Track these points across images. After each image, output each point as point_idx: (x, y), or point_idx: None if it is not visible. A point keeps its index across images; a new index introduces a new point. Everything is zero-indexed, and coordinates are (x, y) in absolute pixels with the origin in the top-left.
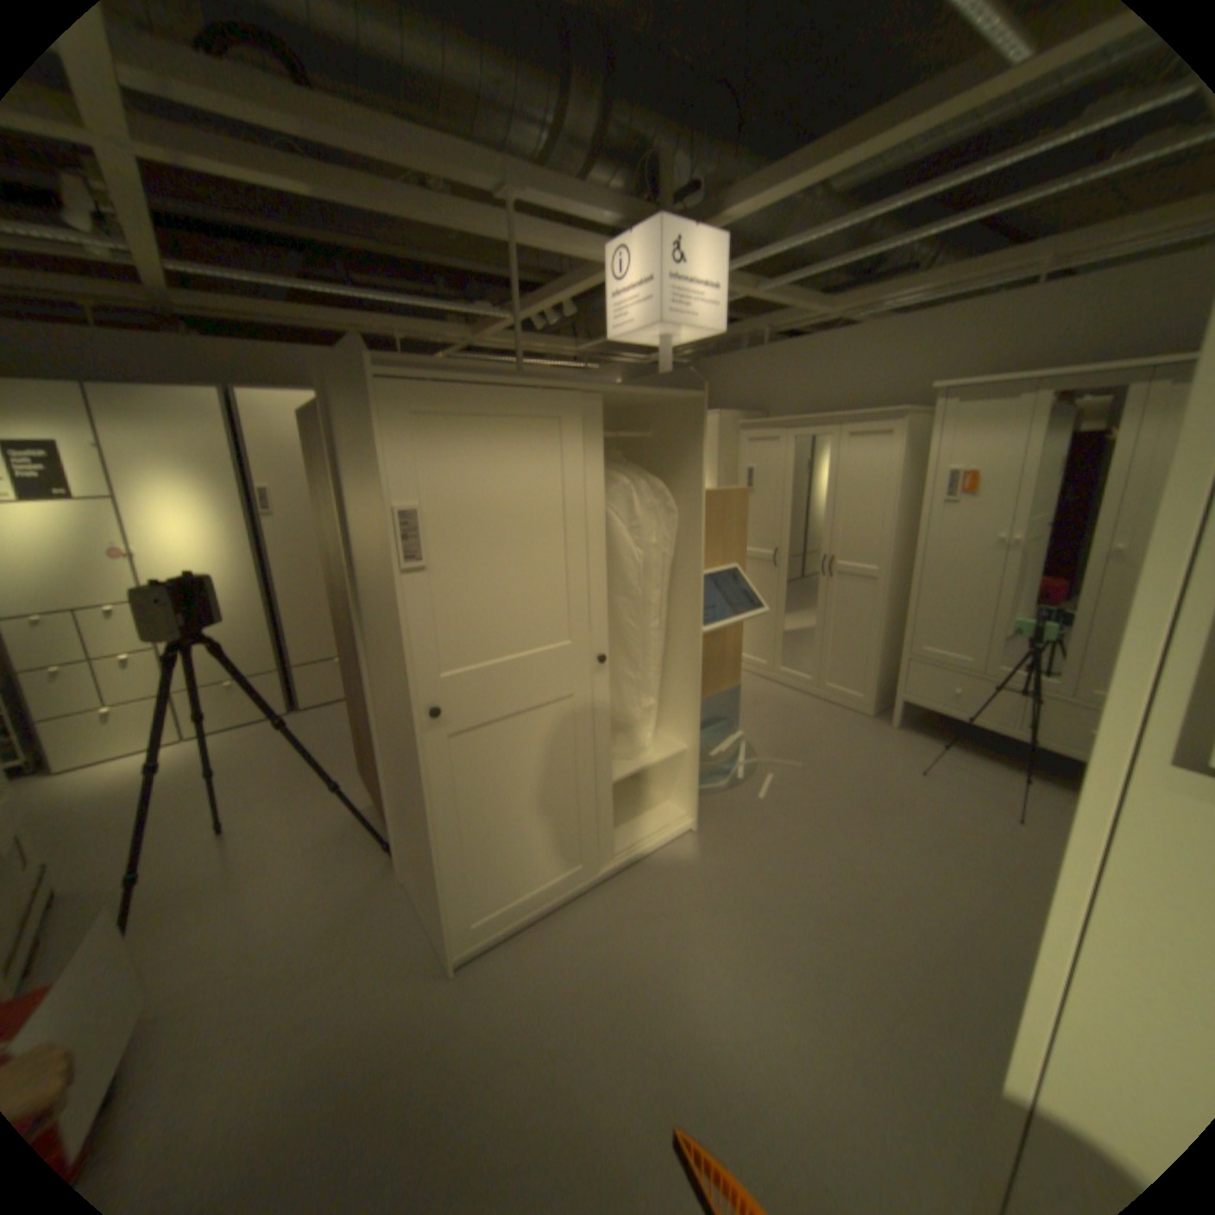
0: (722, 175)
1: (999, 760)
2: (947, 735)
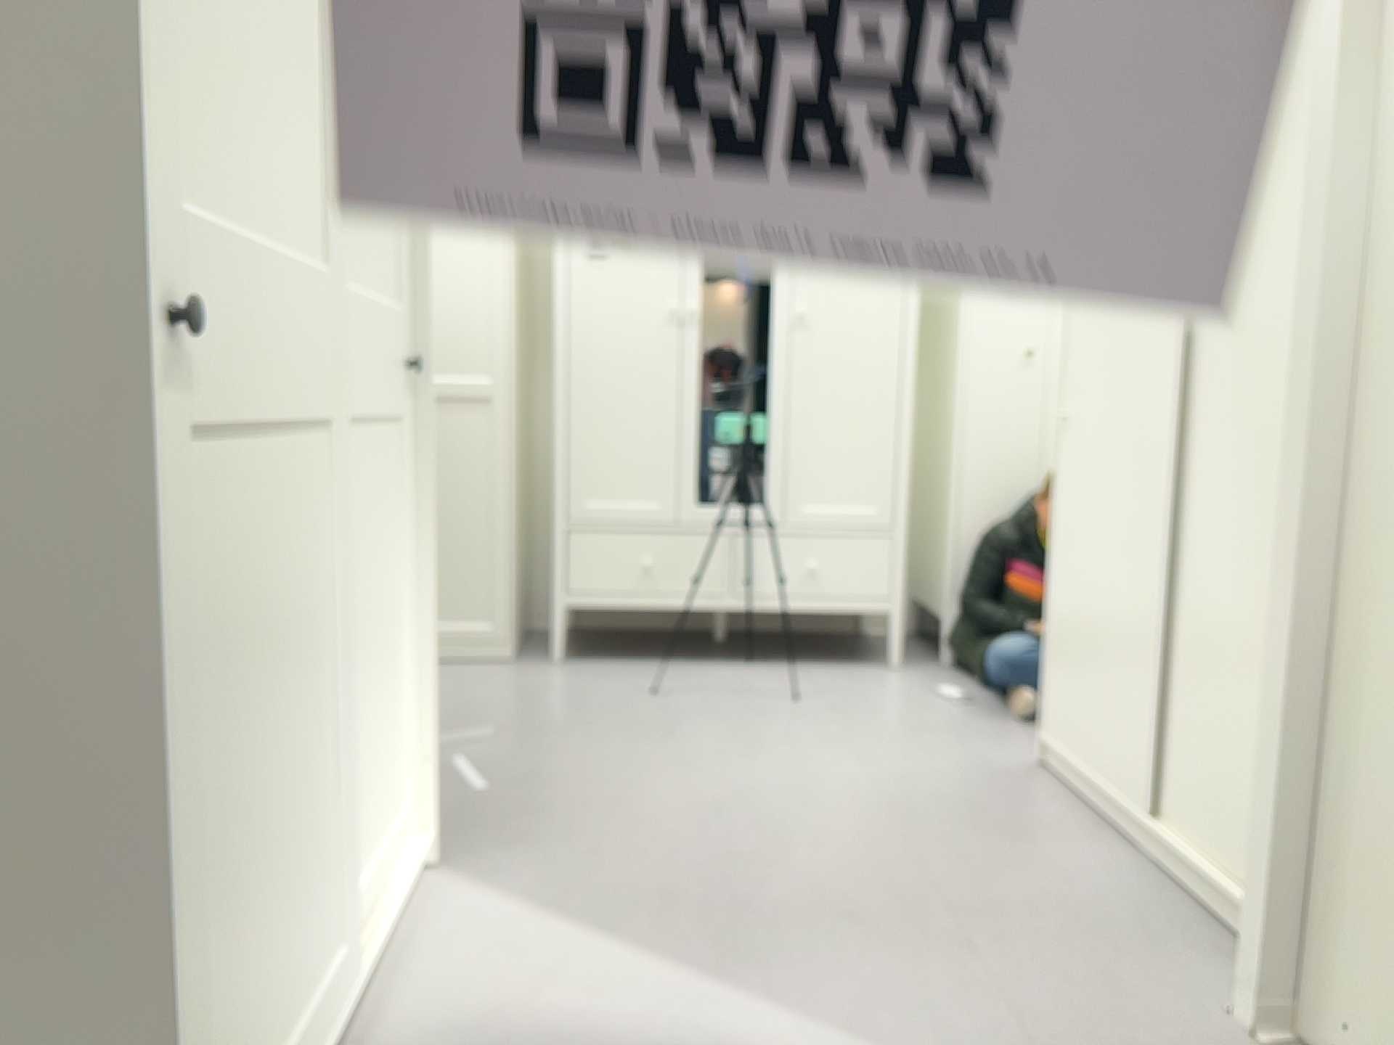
0: None
1: (706, 660)
2: (625, 653)
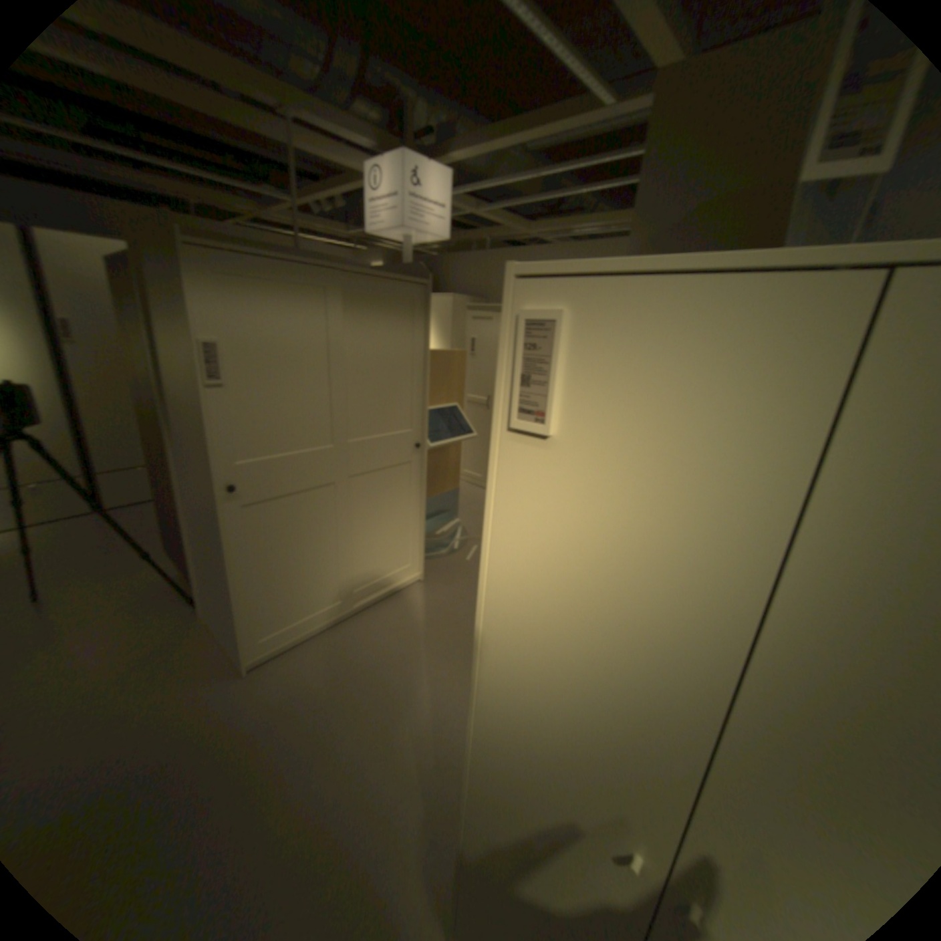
0: (449, 124)
1: None
2: None
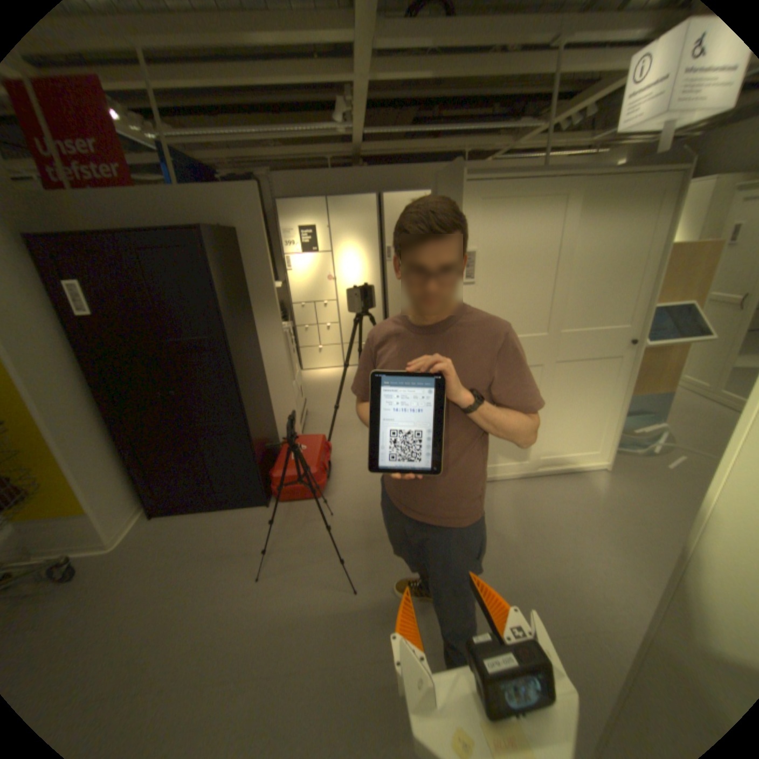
0: None
1: None
2: None
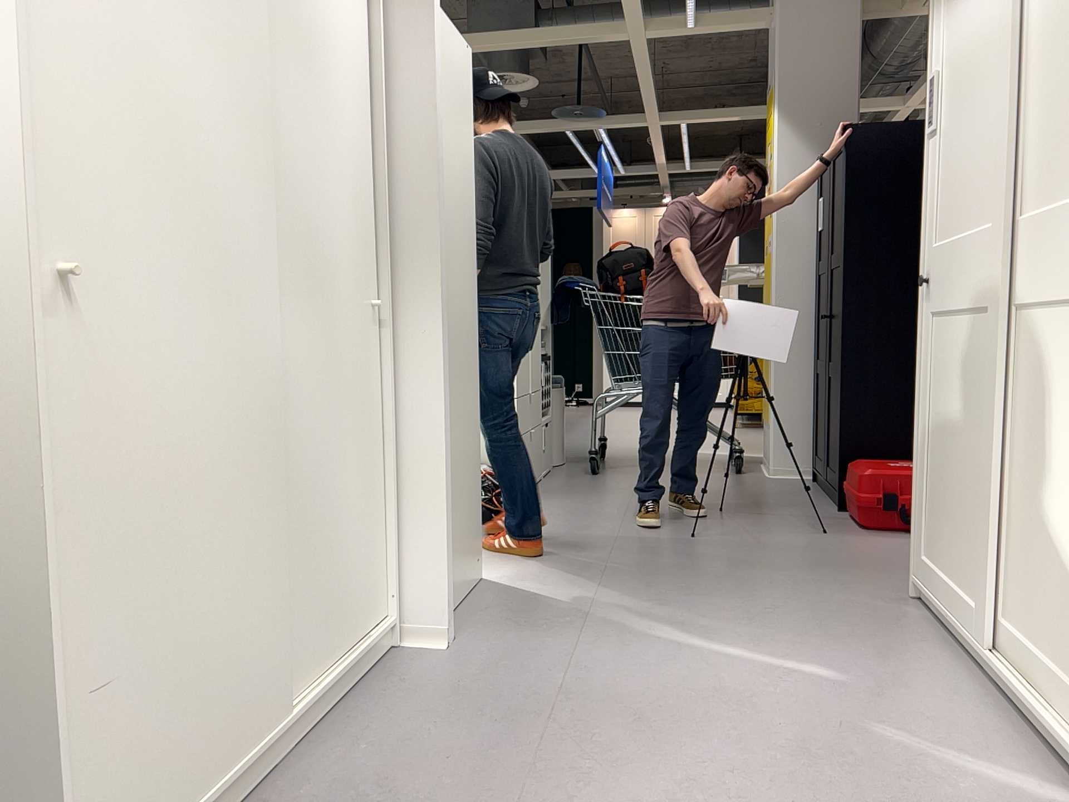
0: None
1: None
2: None
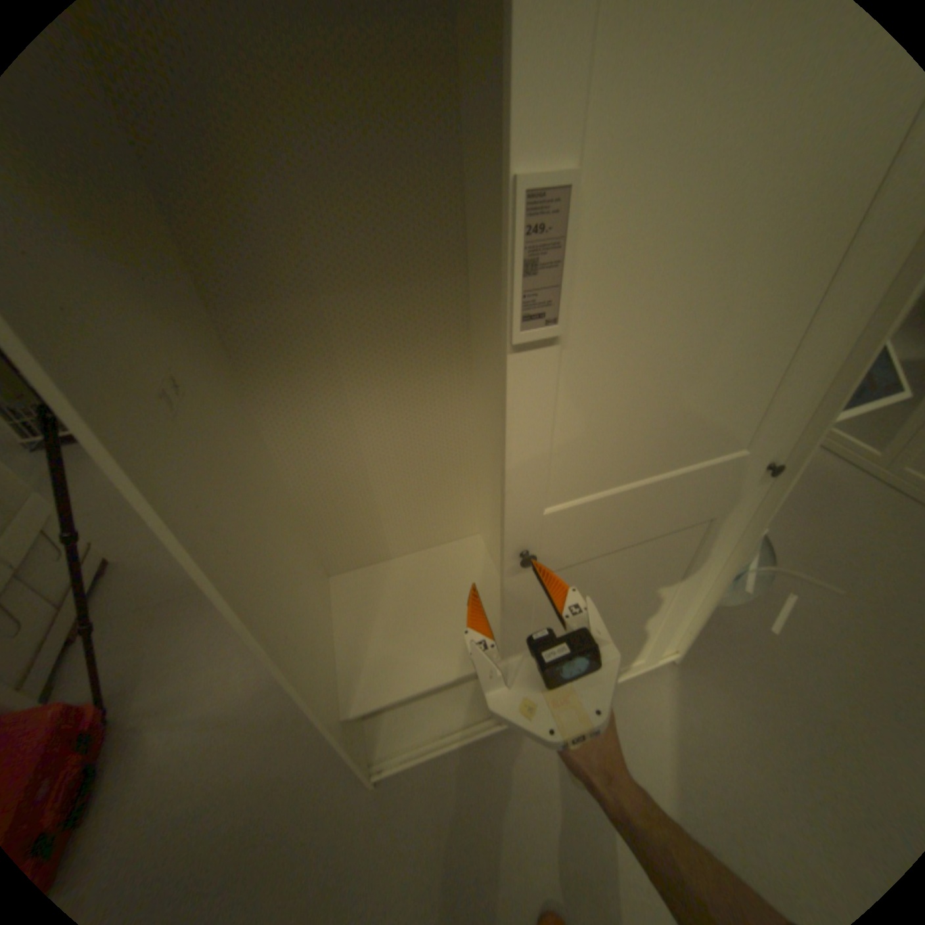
0: None
1: None
2: None
